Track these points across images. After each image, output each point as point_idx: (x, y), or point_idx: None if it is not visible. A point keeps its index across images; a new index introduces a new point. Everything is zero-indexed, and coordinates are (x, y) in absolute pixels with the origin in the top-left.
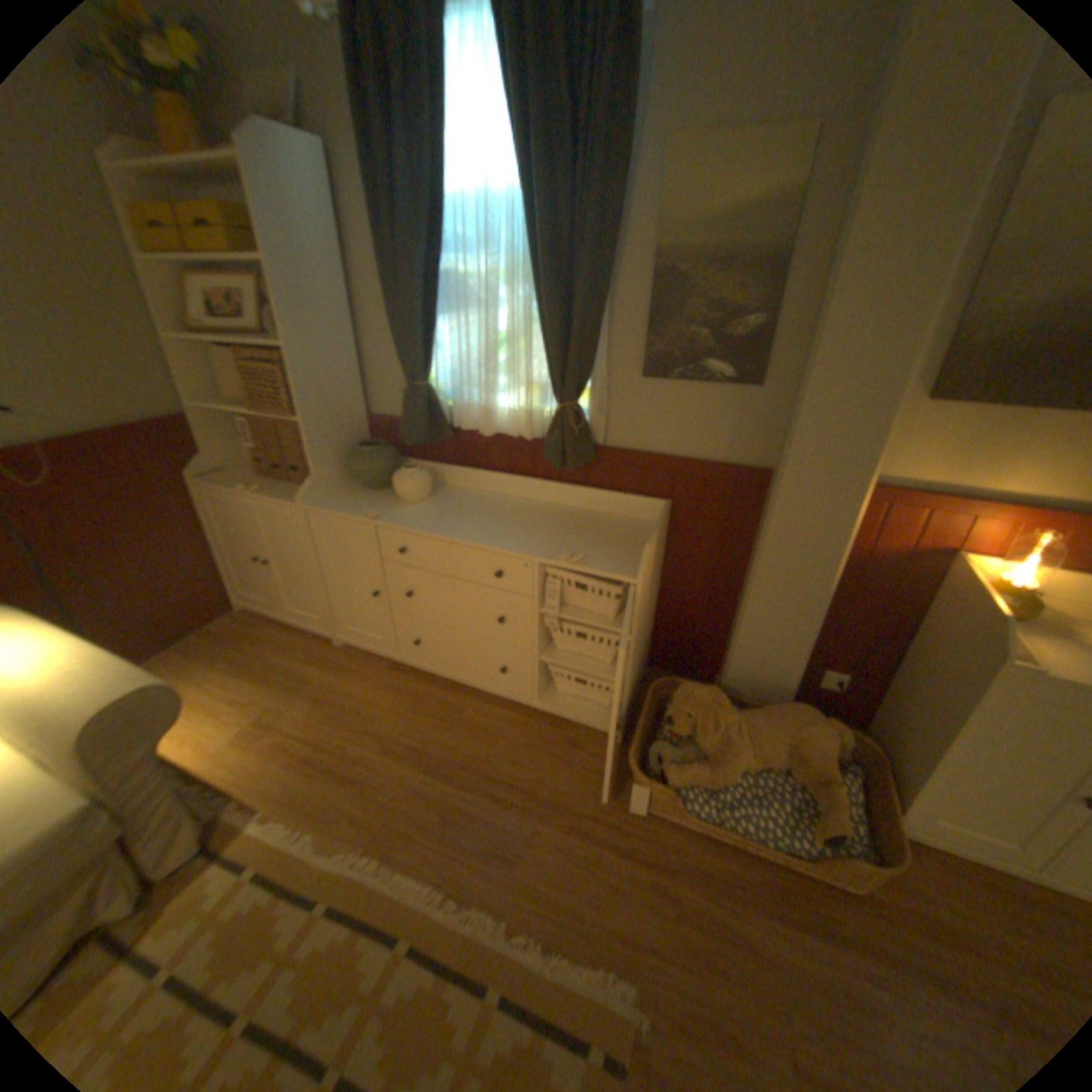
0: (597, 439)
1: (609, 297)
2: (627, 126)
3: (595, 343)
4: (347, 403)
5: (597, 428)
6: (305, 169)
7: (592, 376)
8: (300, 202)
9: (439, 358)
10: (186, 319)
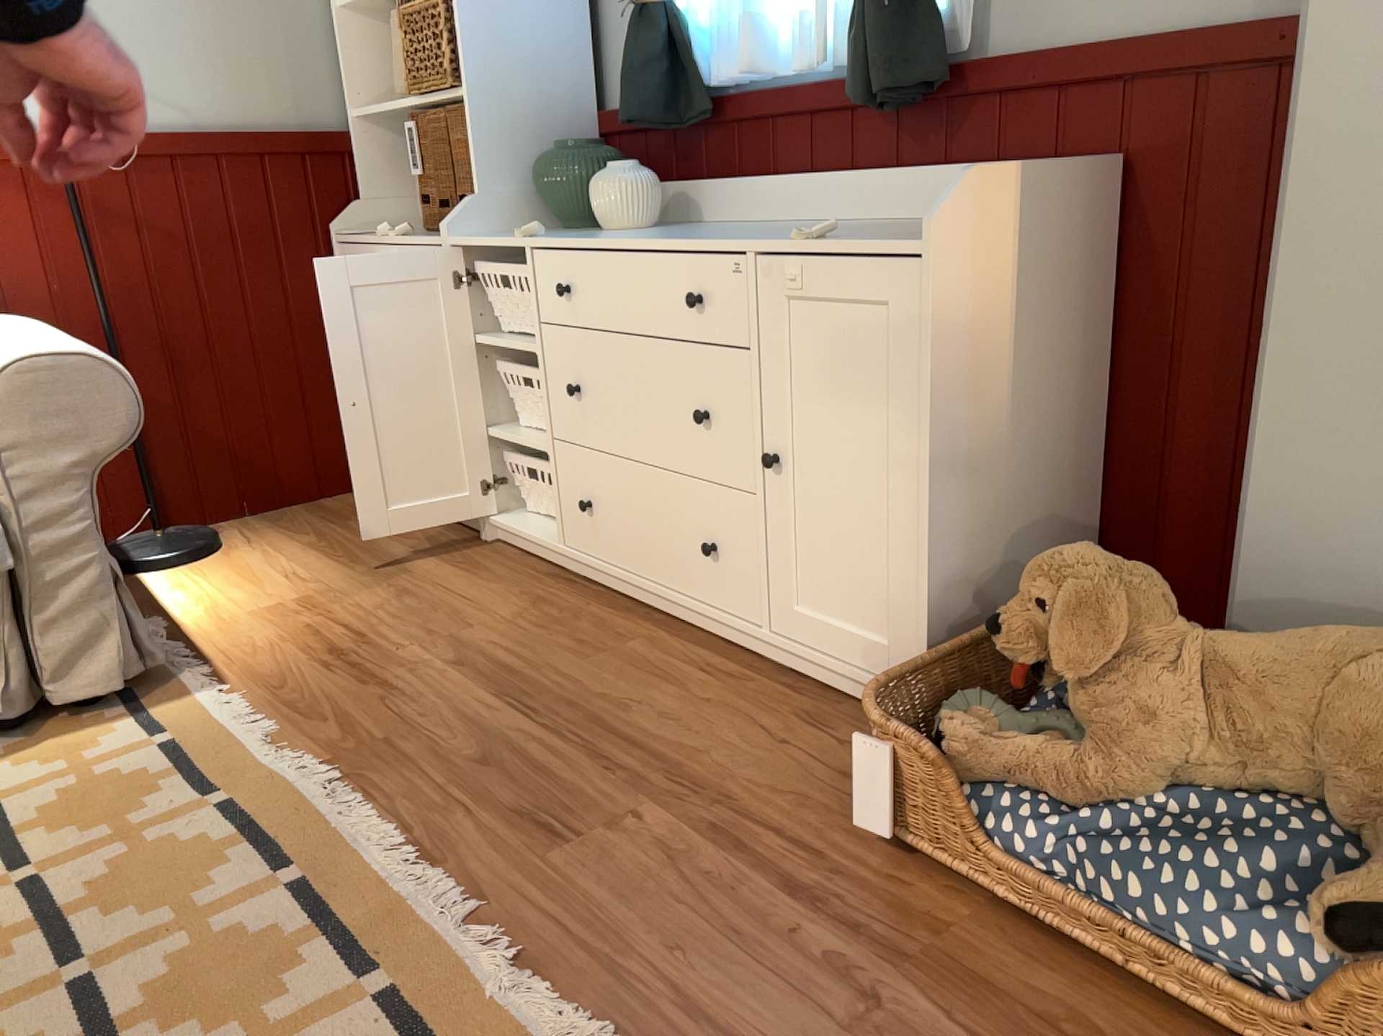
0: (957, 45)
1: None
2: None
3: None
4: (555, 83)
5: (956, 18)
6: None
7: None
8: None
9: None
10: None
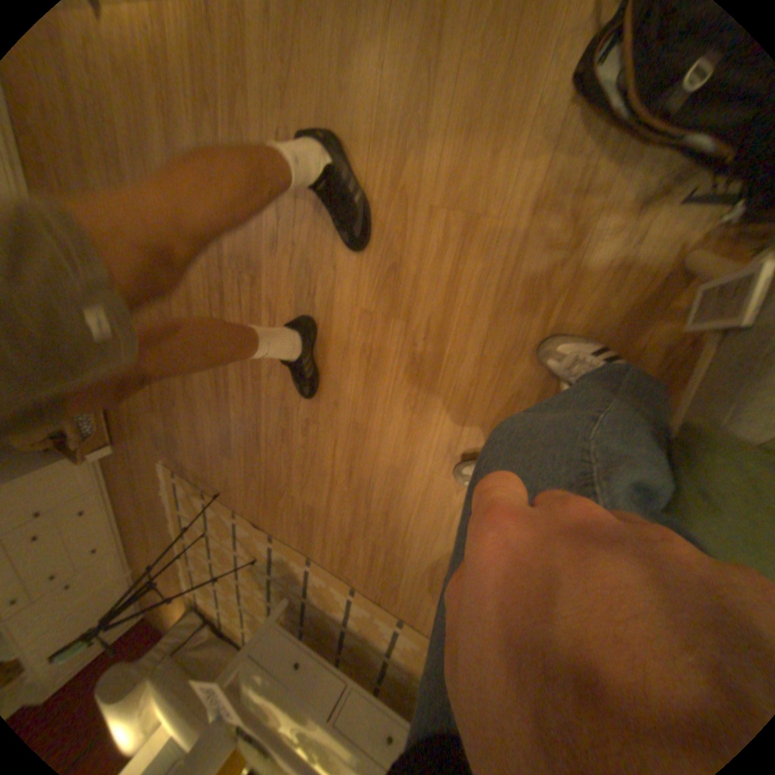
0: None
1: None
2: None
3: None
4: None
5: None
6: None
7: None
8: None
9: None
10: None
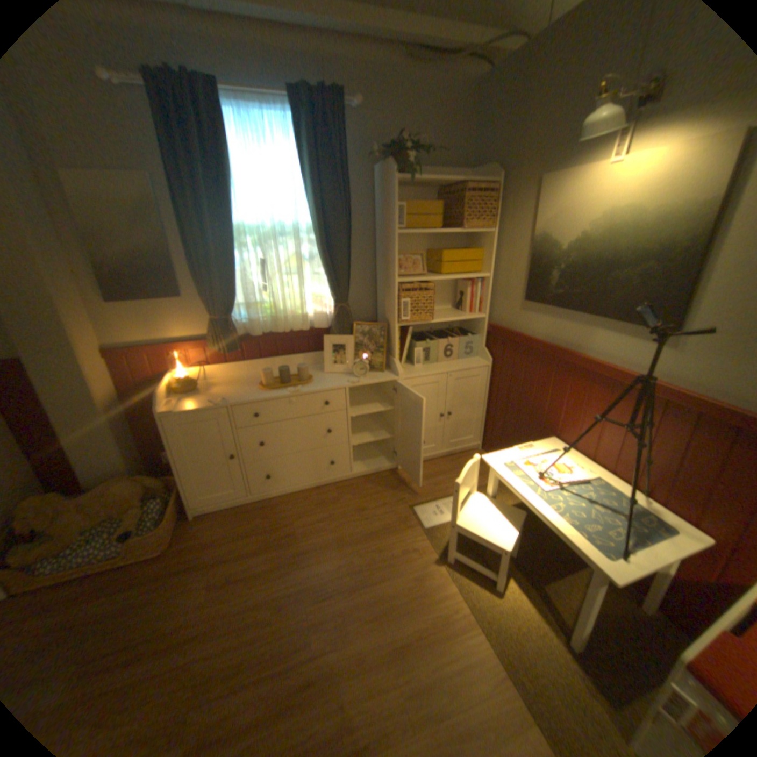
0: None
1: None
2: None
3: None
4: None
5: None
6: None
7: None
8: None
9: None
10: None
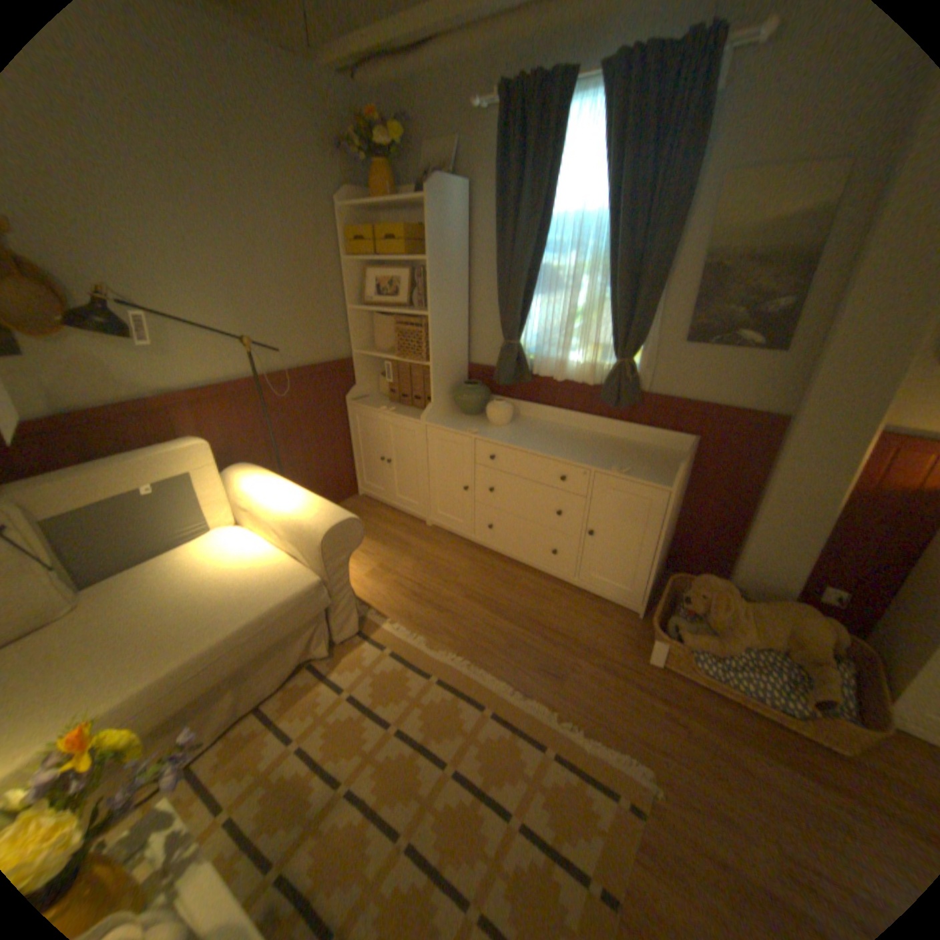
0: (643, 387)
1: (666, 284)
2: (696, 167)
3: (652, 316)
4: (457, 355)
5: (644, 379)
6: (457, 201)
7: (645, 340)
8: (451, 222)
9: (529, 325)
10: (361, 297)
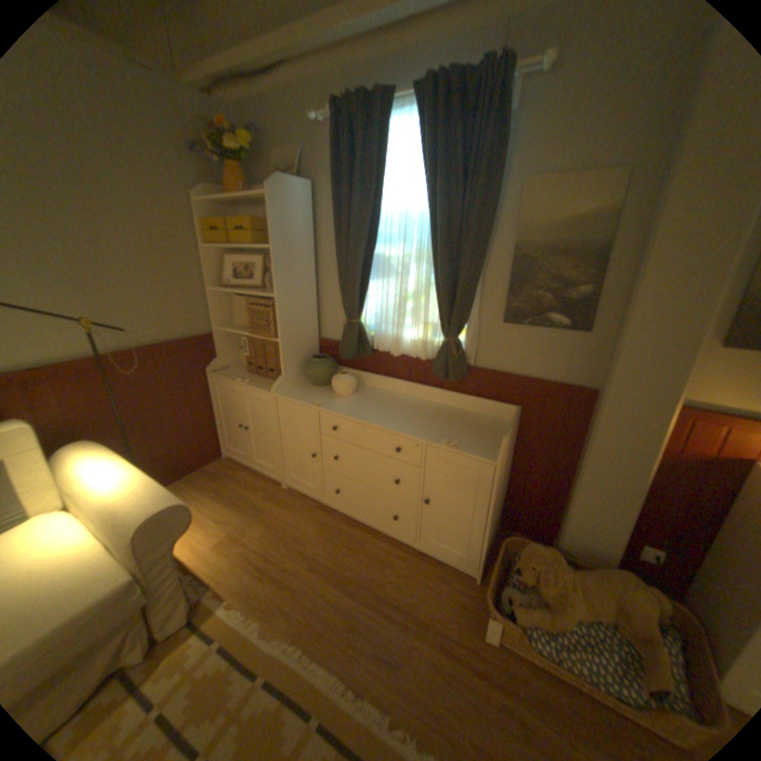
0: (469, 361)
1: (482, 271)
2: (499, 172)
3: (471, 300)
4: (307, 331)
5: (470, 354)
6: (299, 197)
7: (468, 320)
8: (294, 215)
9: (367, 306)
10: (219, 279)
